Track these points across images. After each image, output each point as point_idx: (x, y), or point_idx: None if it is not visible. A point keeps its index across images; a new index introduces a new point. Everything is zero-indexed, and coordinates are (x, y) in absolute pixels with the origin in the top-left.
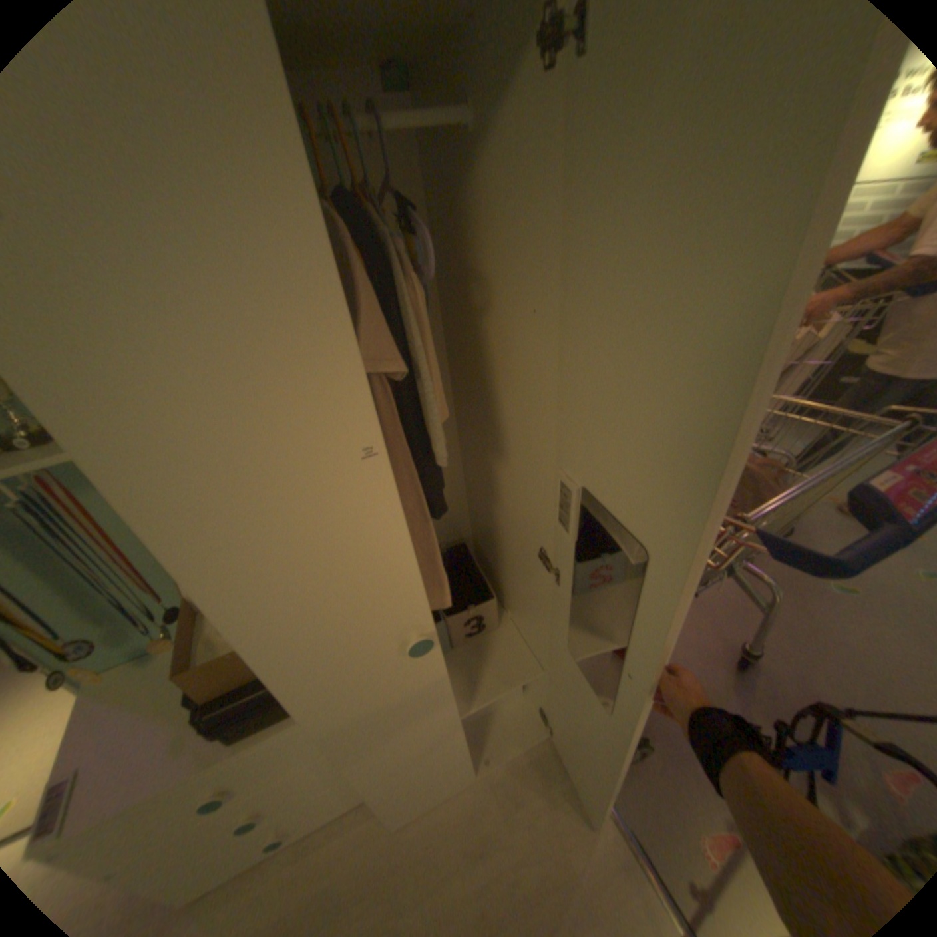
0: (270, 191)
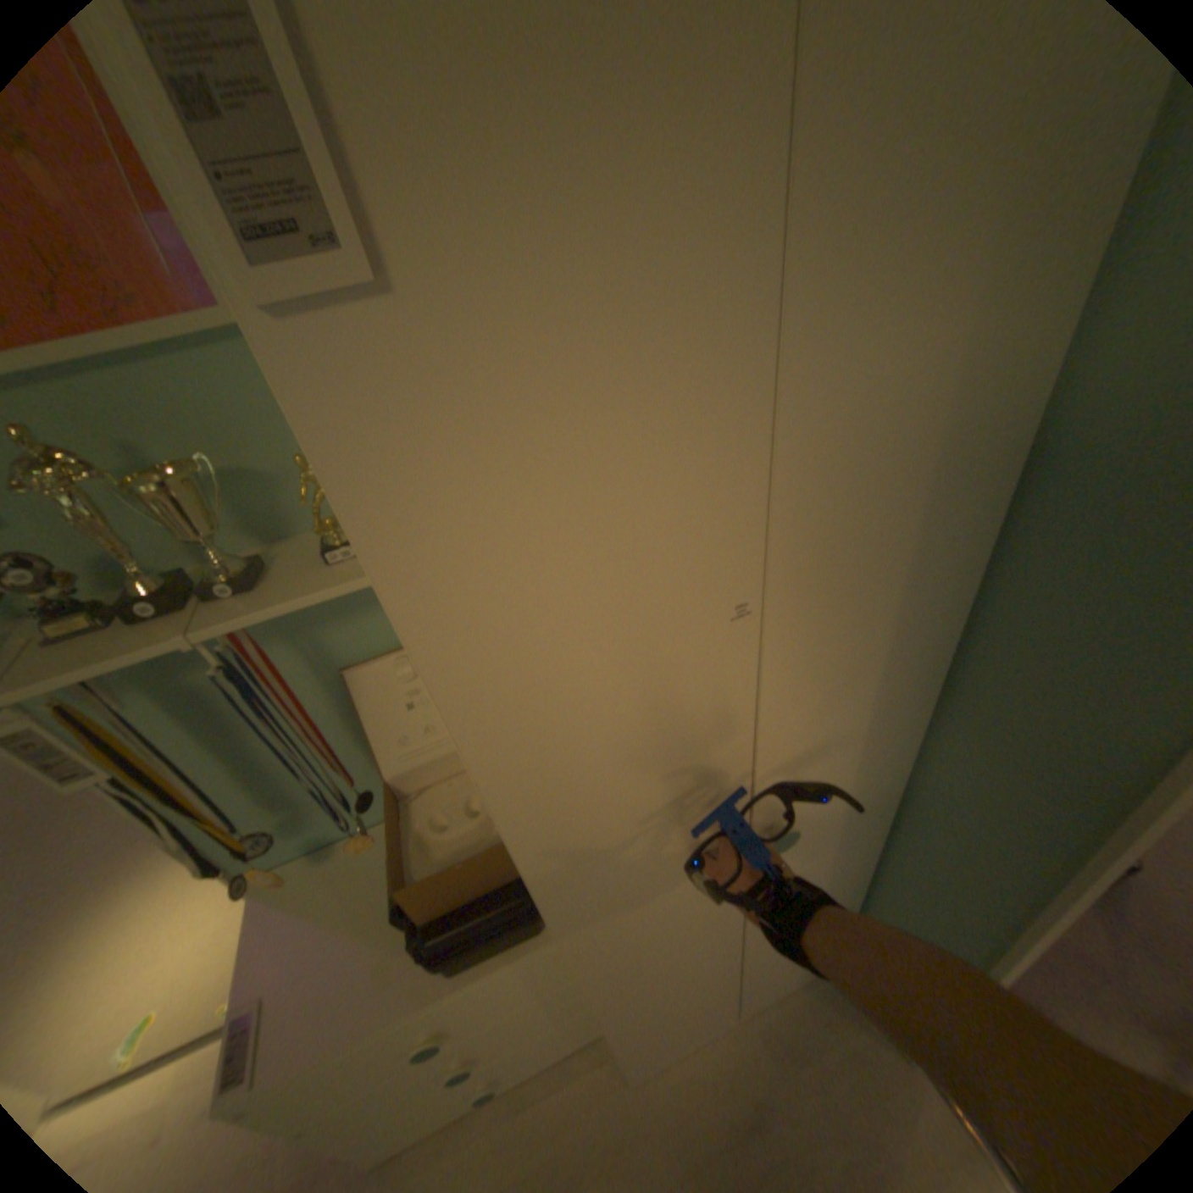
0: (735, 228)
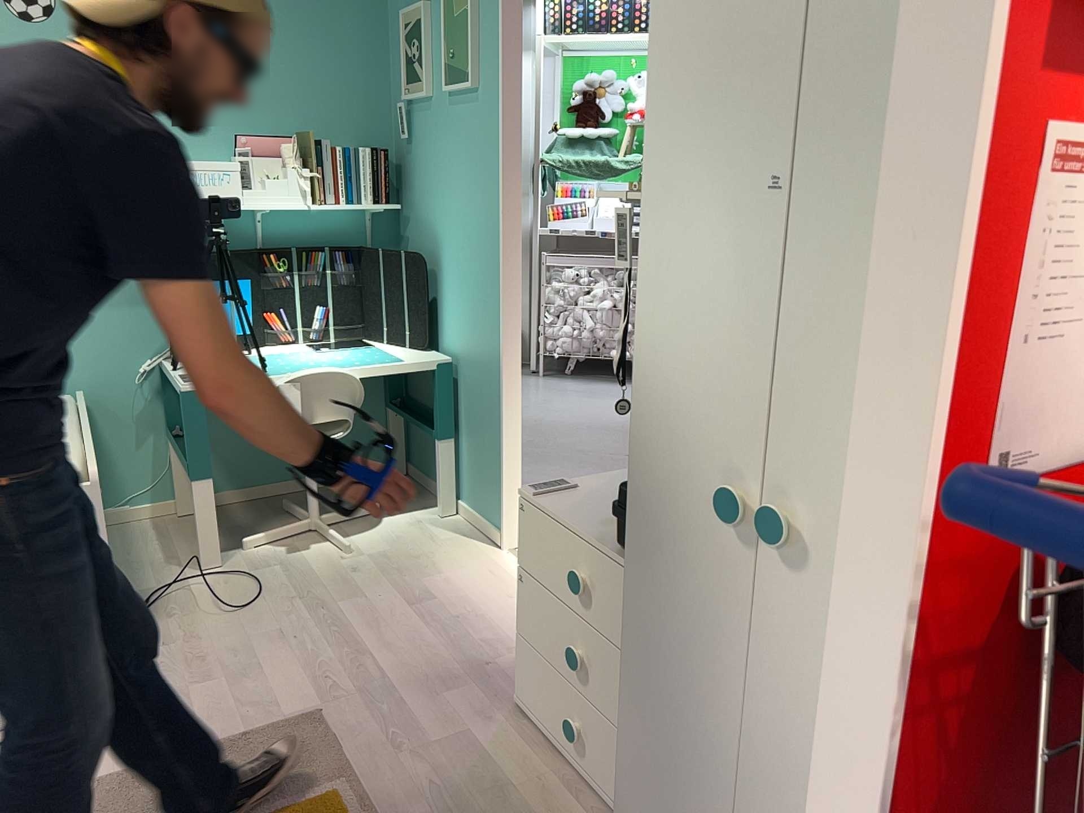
0: None
